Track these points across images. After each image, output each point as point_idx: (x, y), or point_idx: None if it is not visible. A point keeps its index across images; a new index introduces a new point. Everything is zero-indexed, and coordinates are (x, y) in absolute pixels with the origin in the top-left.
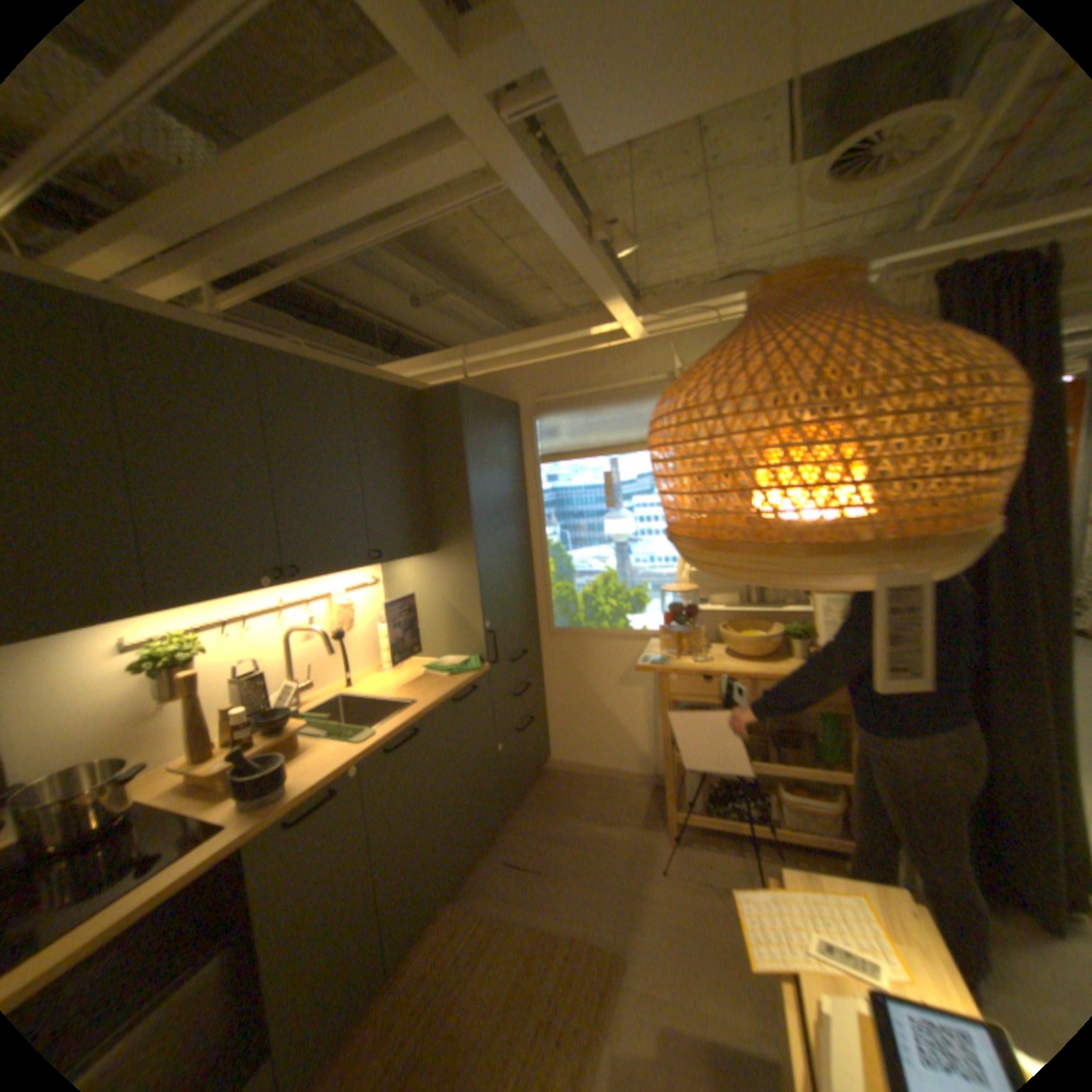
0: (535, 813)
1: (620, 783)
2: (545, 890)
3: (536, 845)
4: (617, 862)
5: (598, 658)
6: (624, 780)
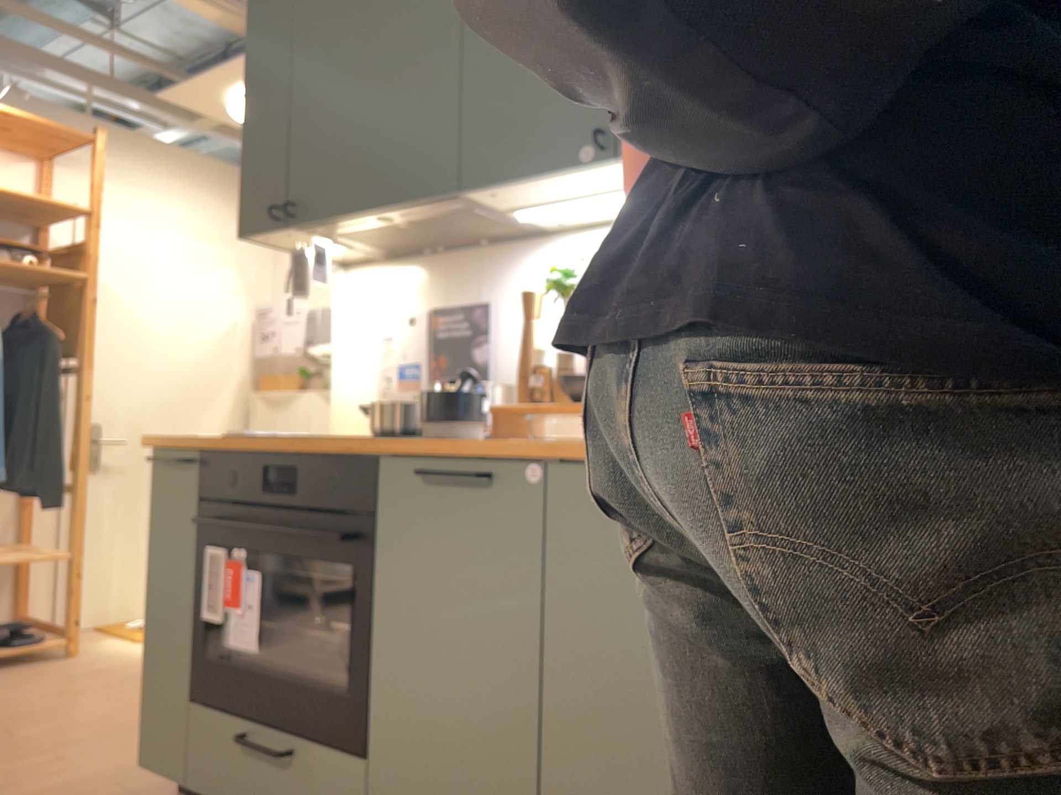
0: None
1: None
2: None
3: None
4: None
5: None
6: None
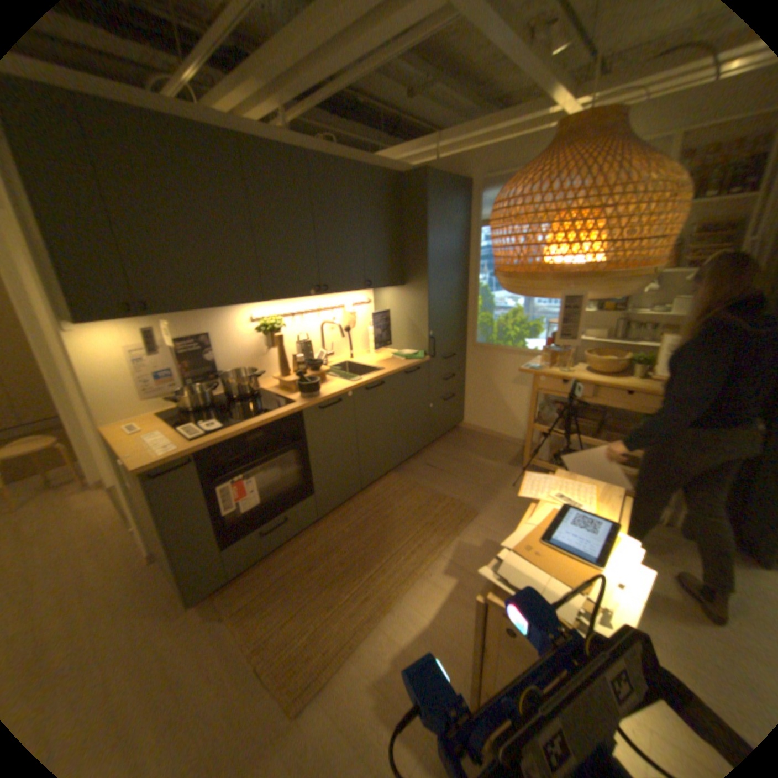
0: (448, 446)
1: (503, 441)
2: (444, 478)
3: (444, 459)
4: (488, 475)
5: (501, 365)
6: (506, 440)
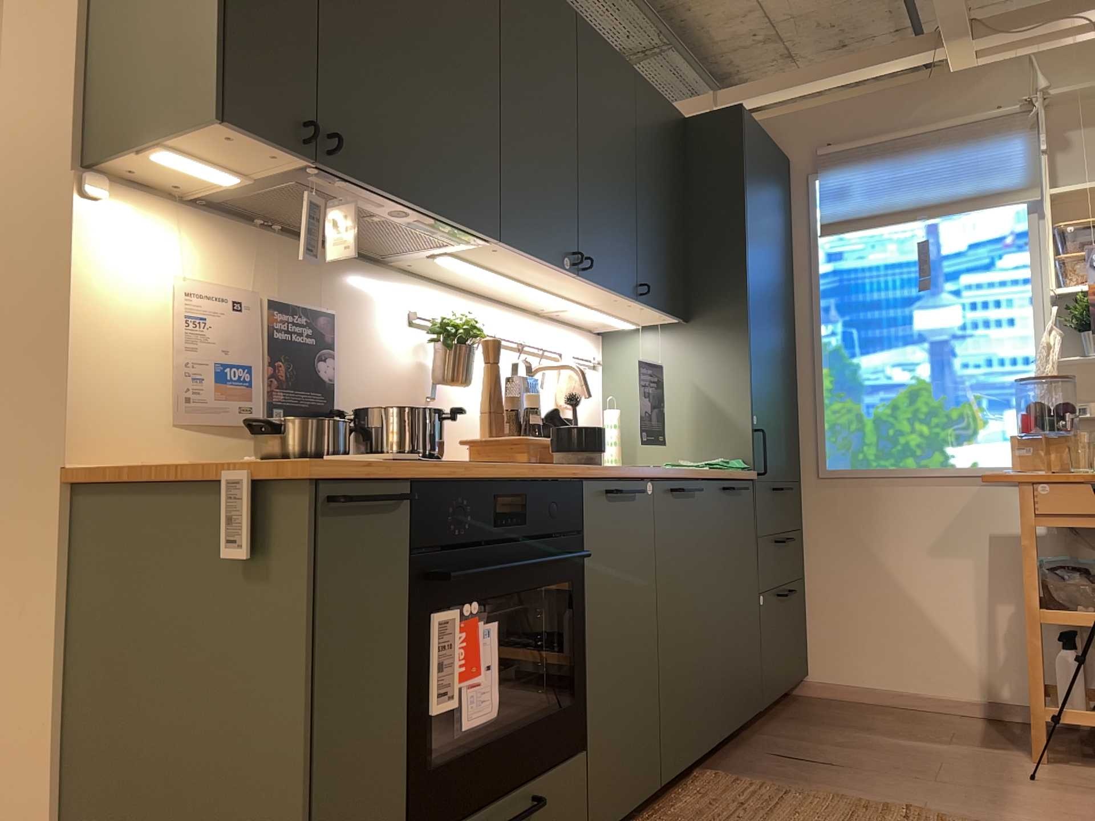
0: (801, 722)
1: (929, 710)
2: (848, 774)
3: (815, 744)
4: (951, 764)
5: (895, 512)
6: (935, 707)
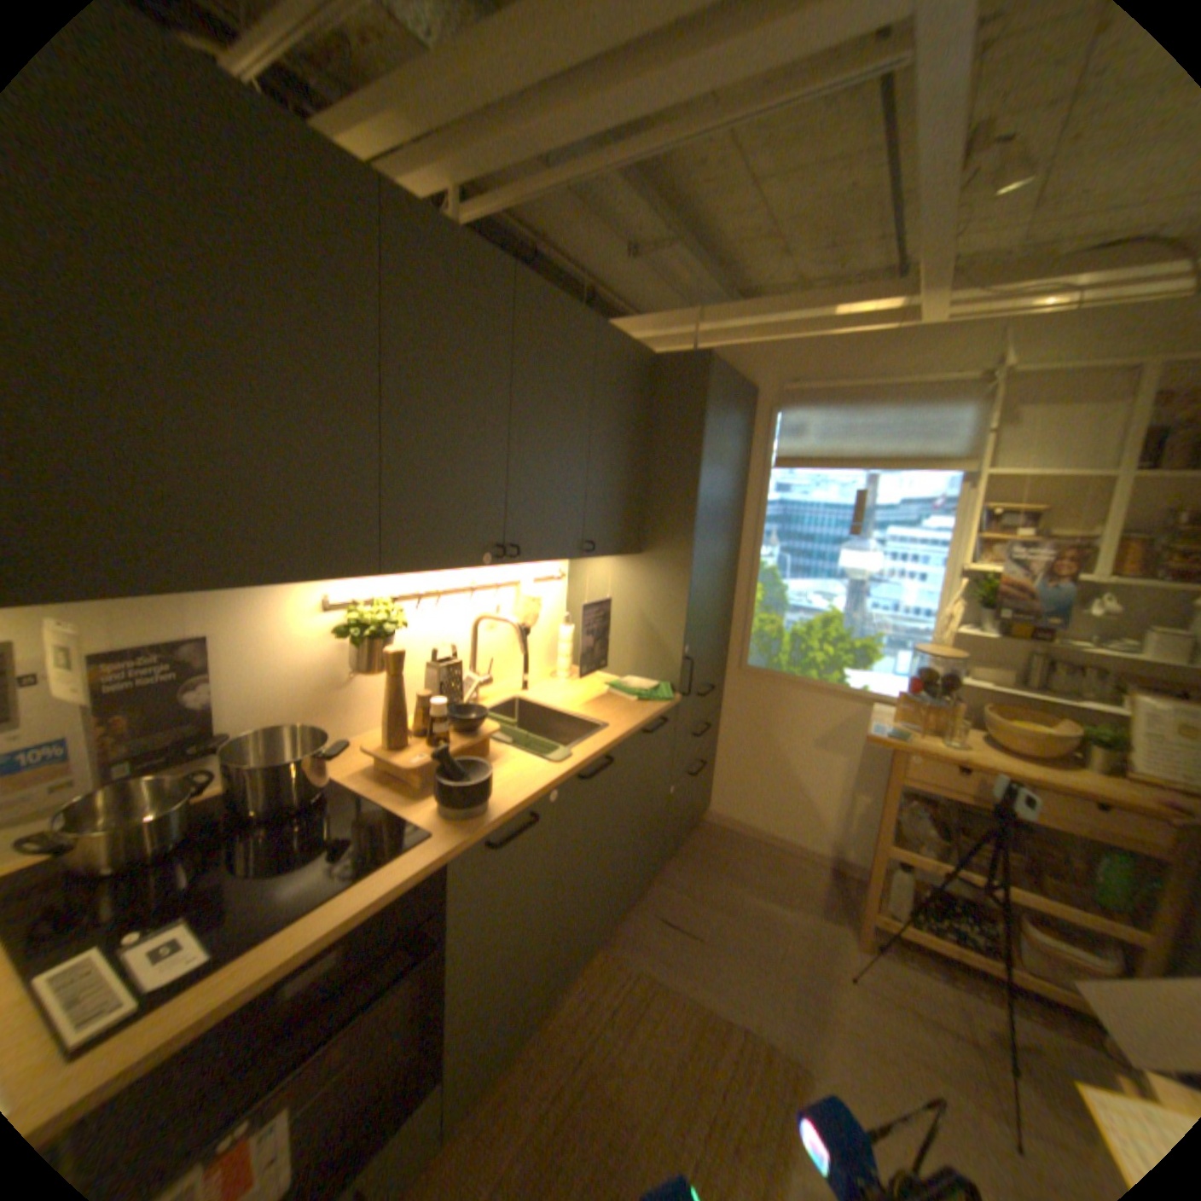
0: (692, 868)
1: (792, 857)
2: (709, 962)
3: (695, 906)
4: (794, 951)
5: (794, 710)
6: (796, 855)
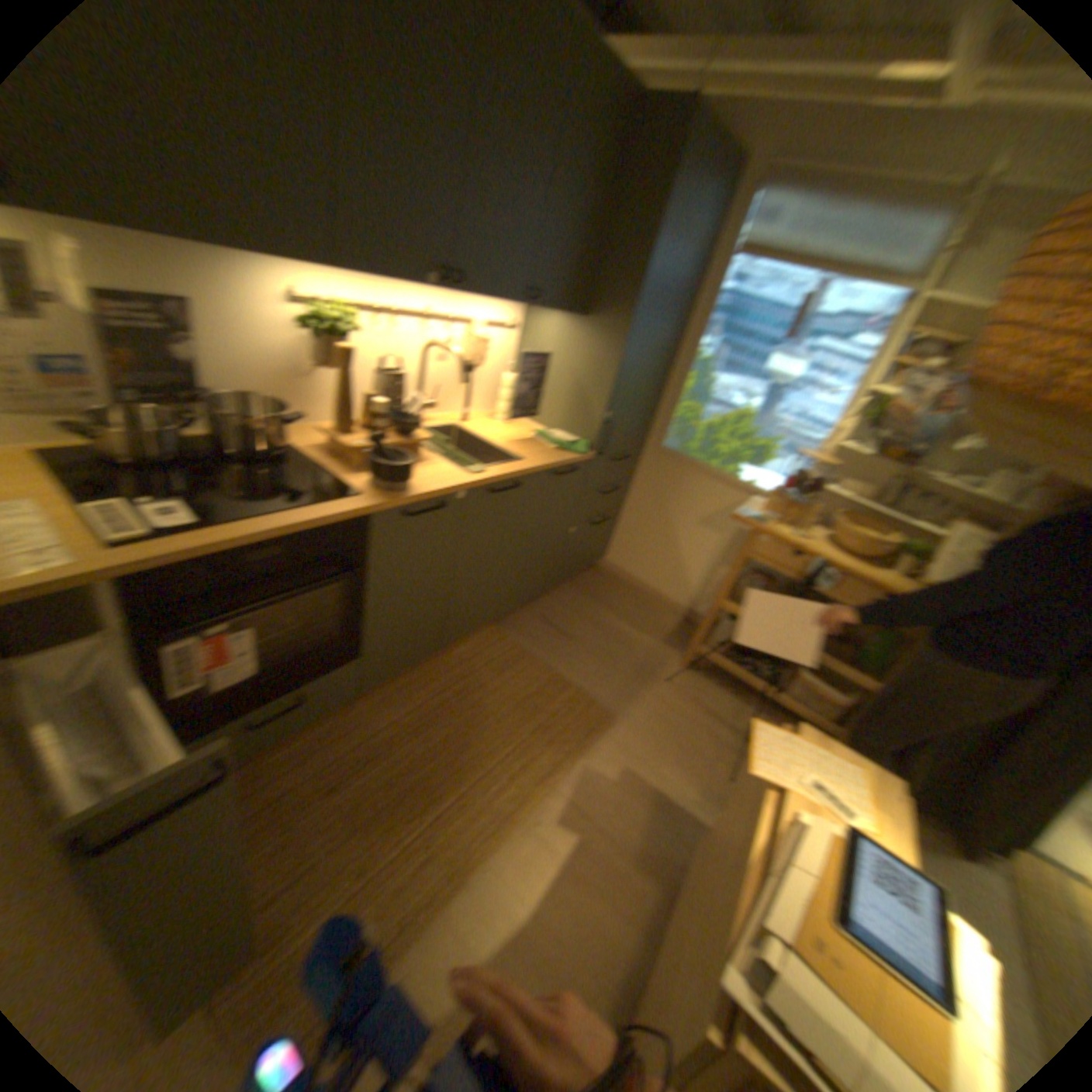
0: (575, 594)
1: (655, 603)
2: (566, 650)
3: (568, 617)
4: (630, 656)
5: (689, 492)
6: (659, 602)
